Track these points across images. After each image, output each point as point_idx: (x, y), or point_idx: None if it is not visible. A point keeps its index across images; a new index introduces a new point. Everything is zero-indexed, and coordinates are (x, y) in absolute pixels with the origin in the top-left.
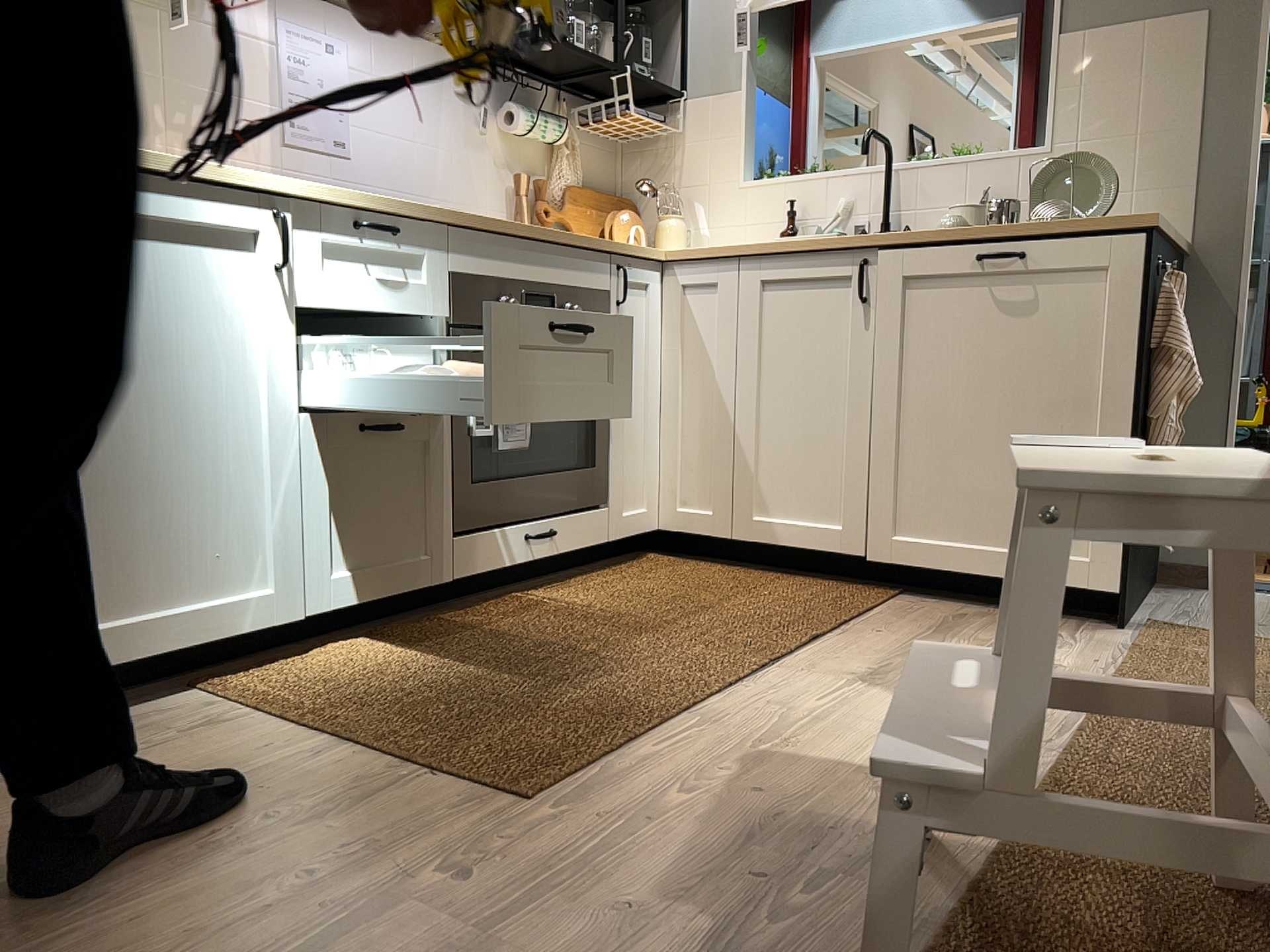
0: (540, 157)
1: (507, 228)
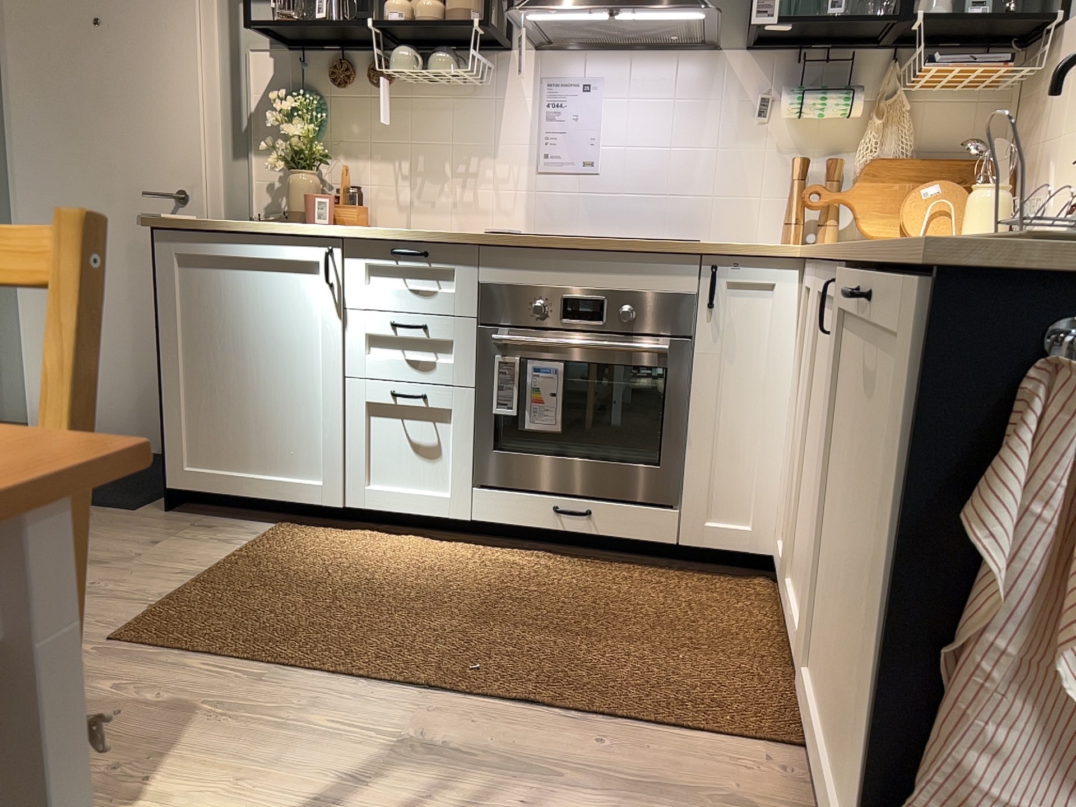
0: (849, 131)
1: (539, 243)
